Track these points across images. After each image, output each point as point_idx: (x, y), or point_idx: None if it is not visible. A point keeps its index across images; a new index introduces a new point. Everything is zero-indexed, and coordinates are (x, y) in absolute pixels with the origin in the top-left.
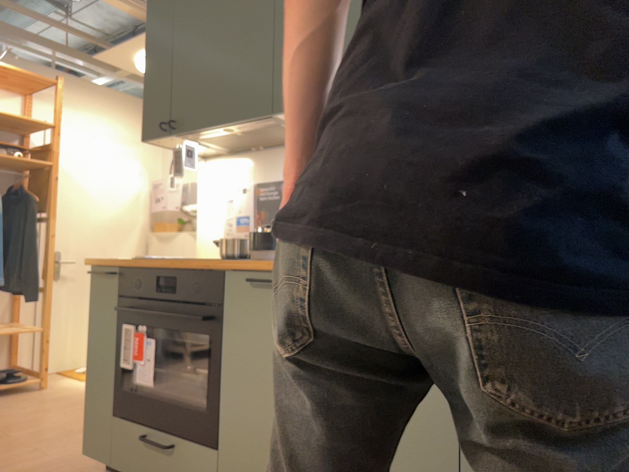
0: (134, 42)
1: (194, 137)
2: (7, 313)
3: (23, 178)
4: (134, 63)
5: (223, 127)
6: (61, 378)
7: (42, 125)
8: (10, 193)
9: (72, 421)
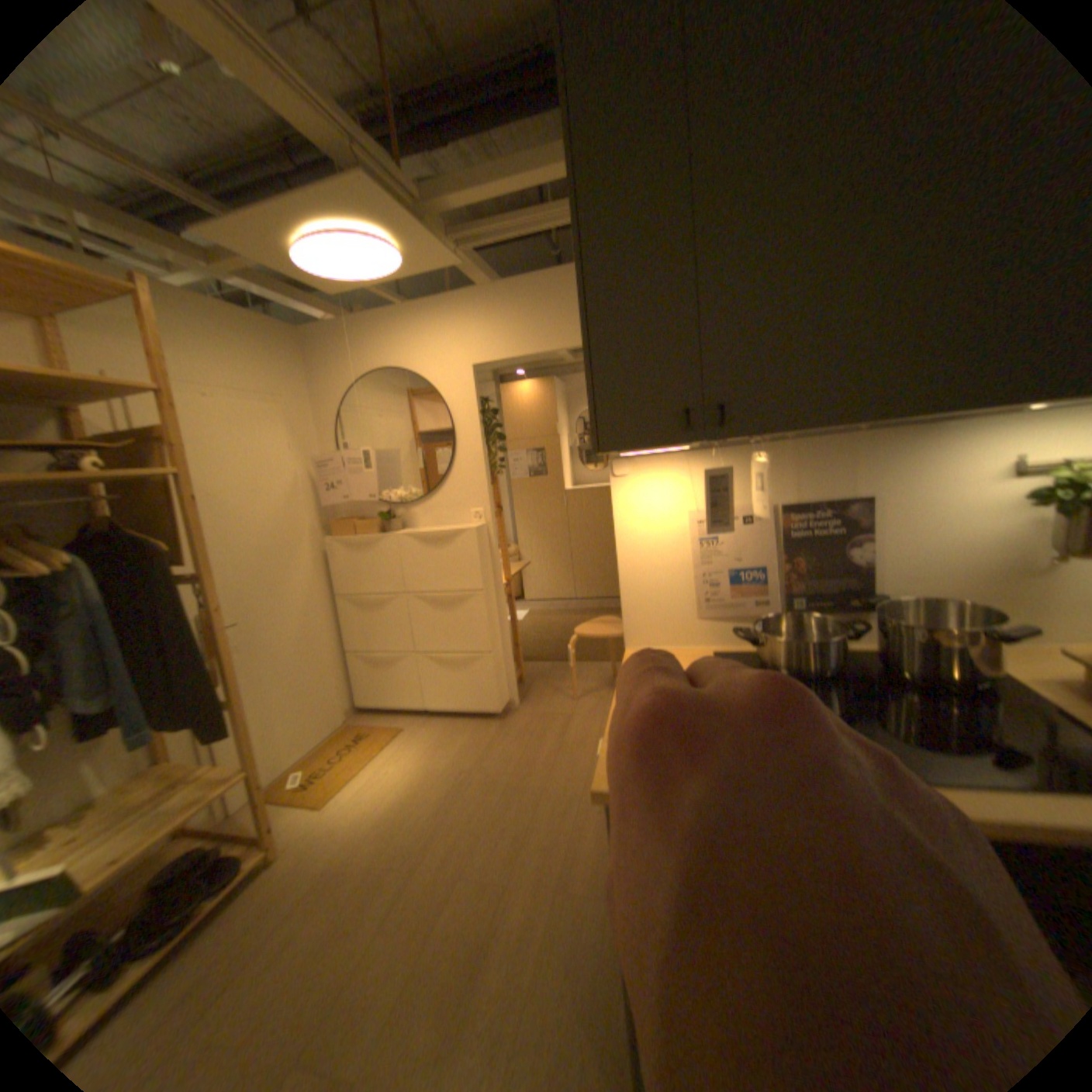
0: (302, 195)
1: (755, 437)
2: (145, 754)
3: (97, 502)
4: (279, 244)
5: (894, 418)
6: (277, 812)
7: (128, 391)
8: (75, 537)
9: (421, 952)
